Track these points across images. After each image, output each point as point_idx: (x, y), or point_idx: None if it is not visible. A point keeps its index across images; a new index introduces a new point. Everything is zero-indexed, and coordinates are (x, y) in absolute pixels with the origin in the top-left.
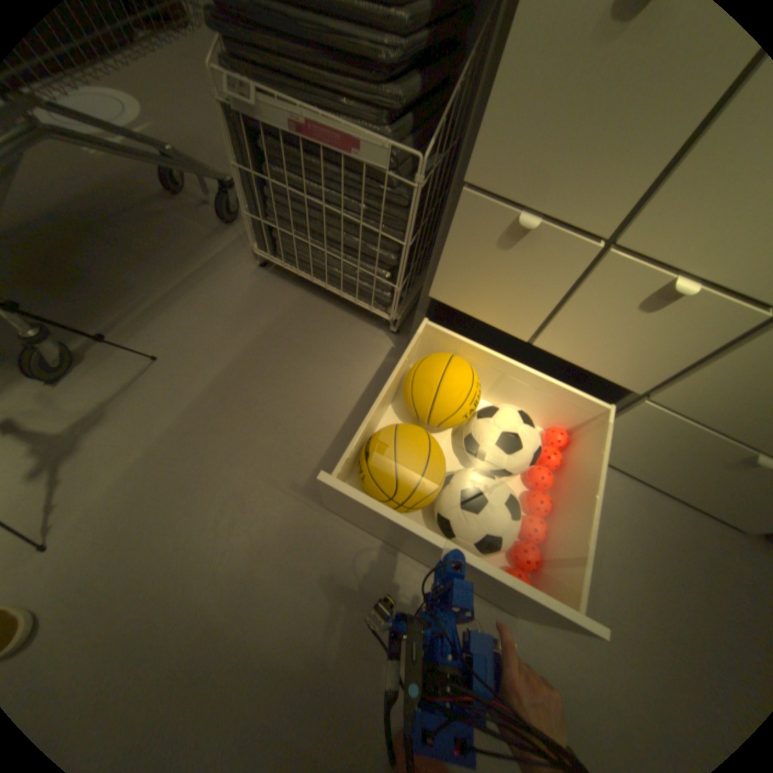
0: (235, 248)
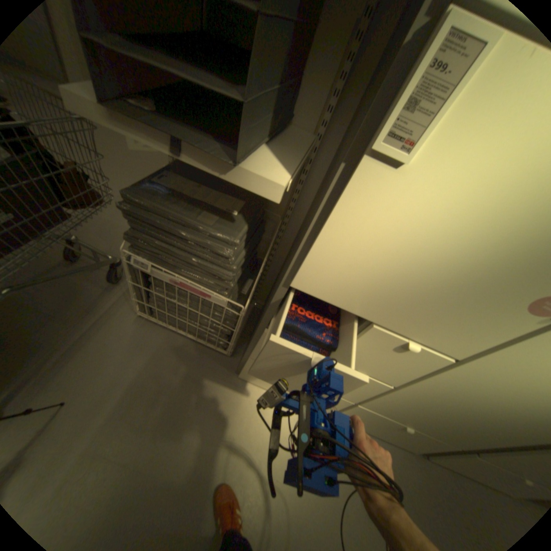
0: (121, 302)
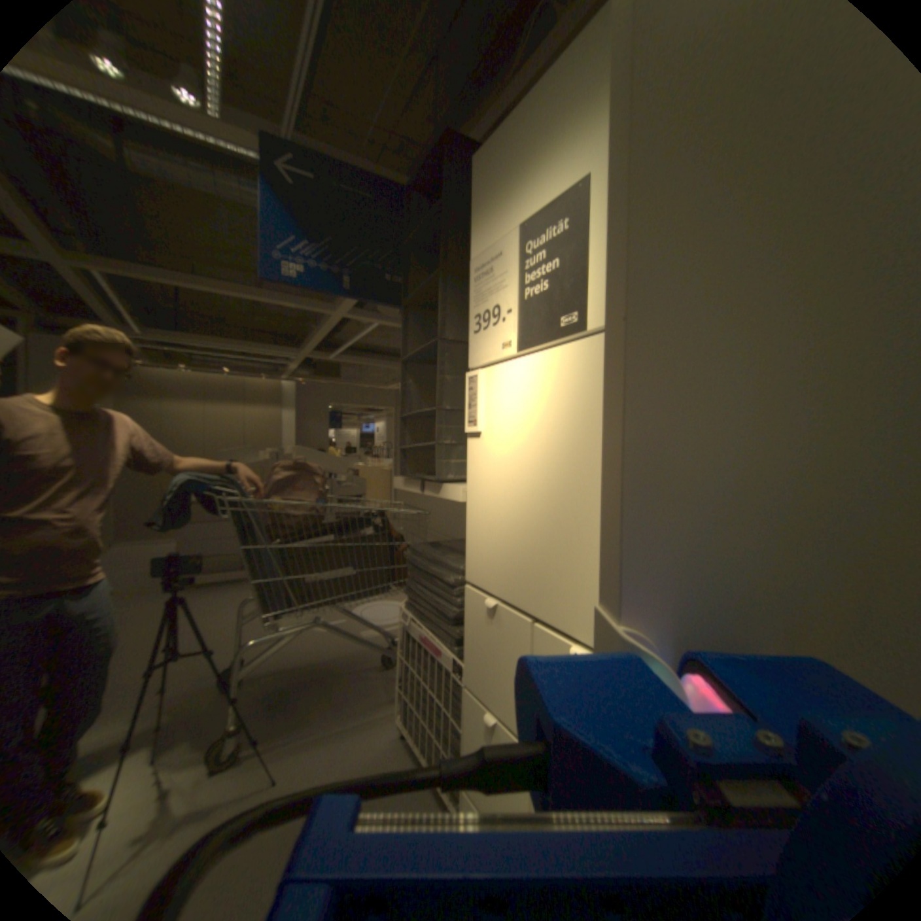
0: (393, 720)
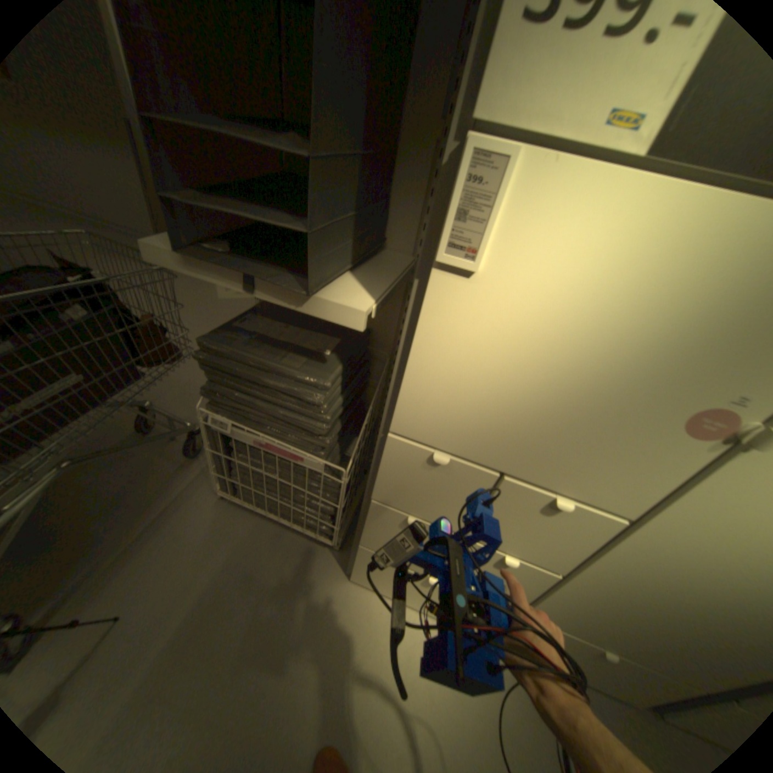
0: (199, 481)
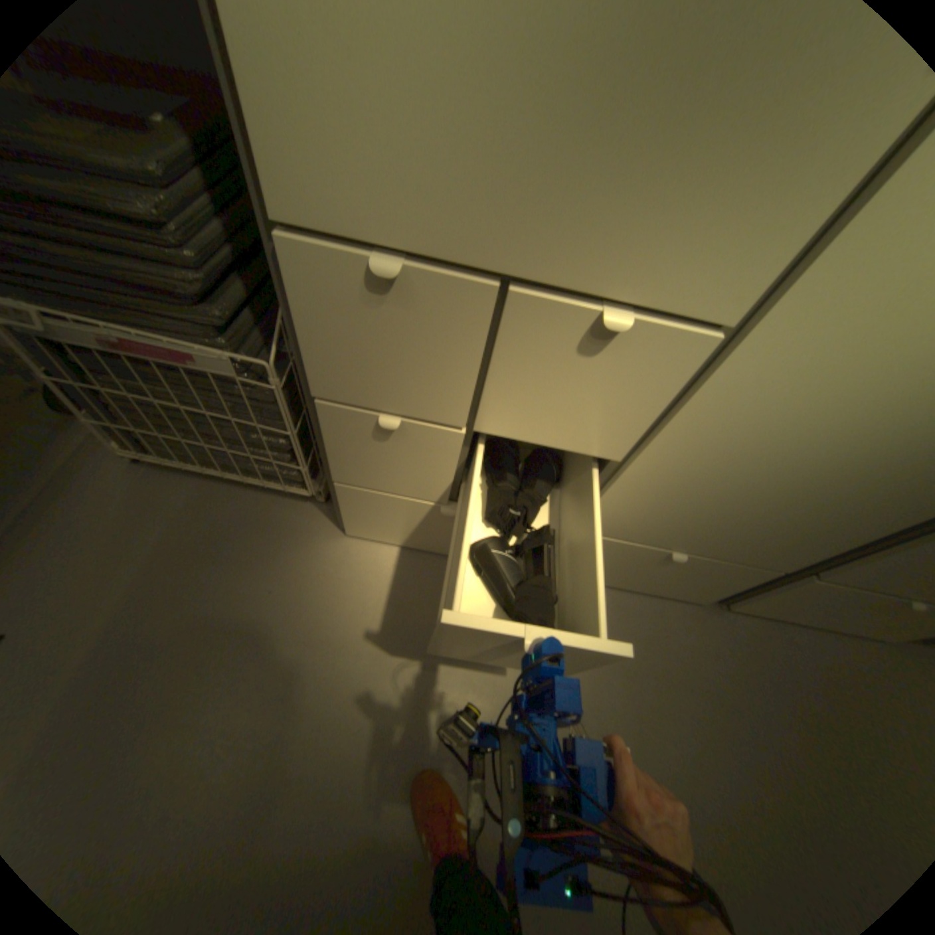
0: (92, 446)
